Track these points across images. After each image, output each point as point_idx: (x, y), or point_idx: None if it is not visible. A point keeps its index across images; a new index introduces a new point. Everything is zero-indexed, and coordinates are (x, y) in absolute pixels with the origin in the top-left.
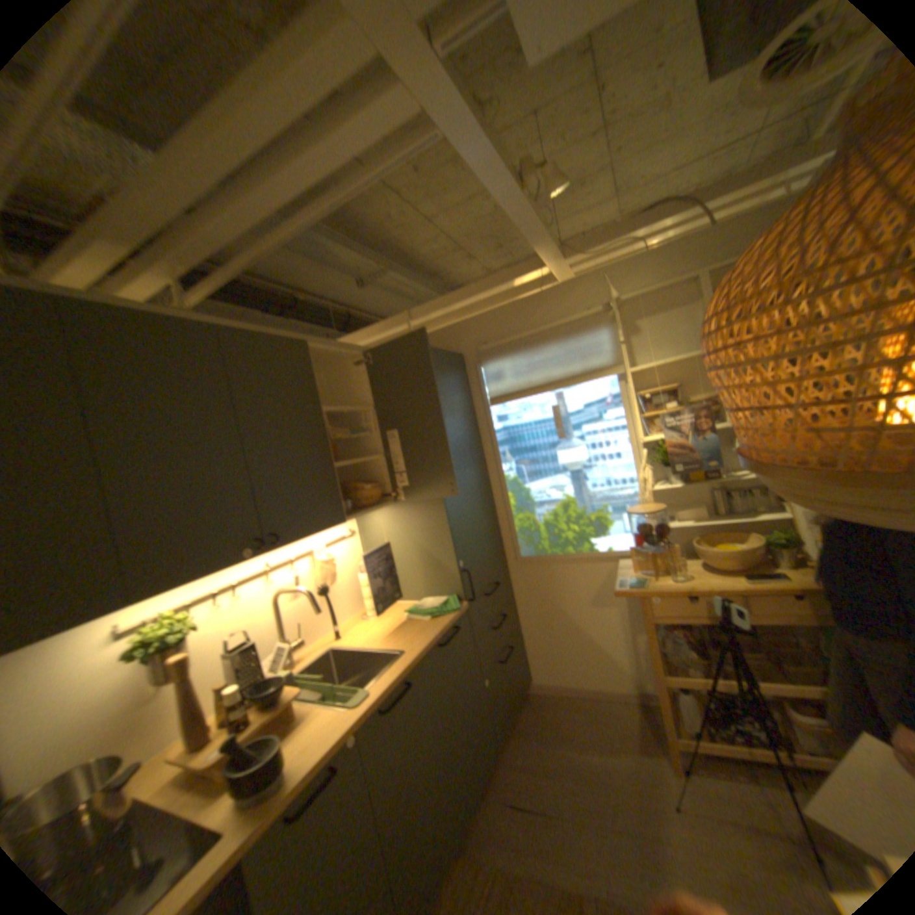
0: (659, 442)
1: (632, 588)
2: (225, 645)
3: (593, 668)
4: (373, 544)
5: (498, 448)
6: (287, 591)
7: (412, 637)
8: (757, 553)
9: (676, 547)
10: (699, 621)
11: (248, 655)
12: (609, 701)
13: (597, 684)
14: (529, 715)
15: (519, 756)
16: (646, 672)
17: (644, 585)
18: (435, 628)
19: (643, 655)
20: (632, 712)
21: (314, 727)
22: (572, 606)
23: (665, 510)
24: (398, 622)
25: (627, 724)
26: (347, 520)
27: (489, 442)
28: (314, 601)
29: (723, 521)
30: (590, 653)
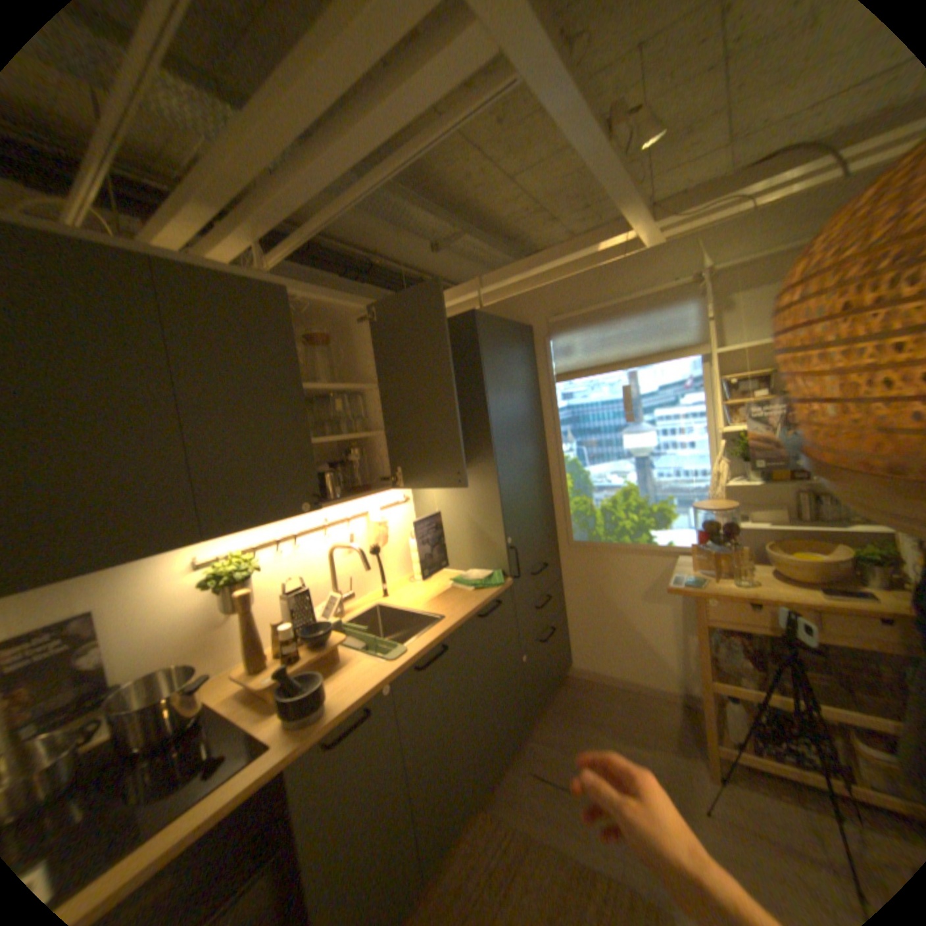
0: (741, 433)
1: (688, 586)
2: (283, 587)
3: (638, 661)
4: (424, 511)
5: (559, 426)
6: (340, 546)
7: (453, 604)
8: (842, 567)
9: (745, 549)
10: (759, 630)
11: (302, 599)
12: (650, 695)
13: (639, 677)
14: (565, 696)
15: (550, 732)
16: (695, 673)
17: (702, 585)
18: (476, 599)
19: (693, 656)
20: (674, 711)
21: (355, 671)
22: (621, 596)
23: (738, 508)
24: (443, 588)
25: (667, 721)
26: (400, 486)
27: (551, 419)
28: (364, 559)
29: (807, 527)
30: (636, 645)
